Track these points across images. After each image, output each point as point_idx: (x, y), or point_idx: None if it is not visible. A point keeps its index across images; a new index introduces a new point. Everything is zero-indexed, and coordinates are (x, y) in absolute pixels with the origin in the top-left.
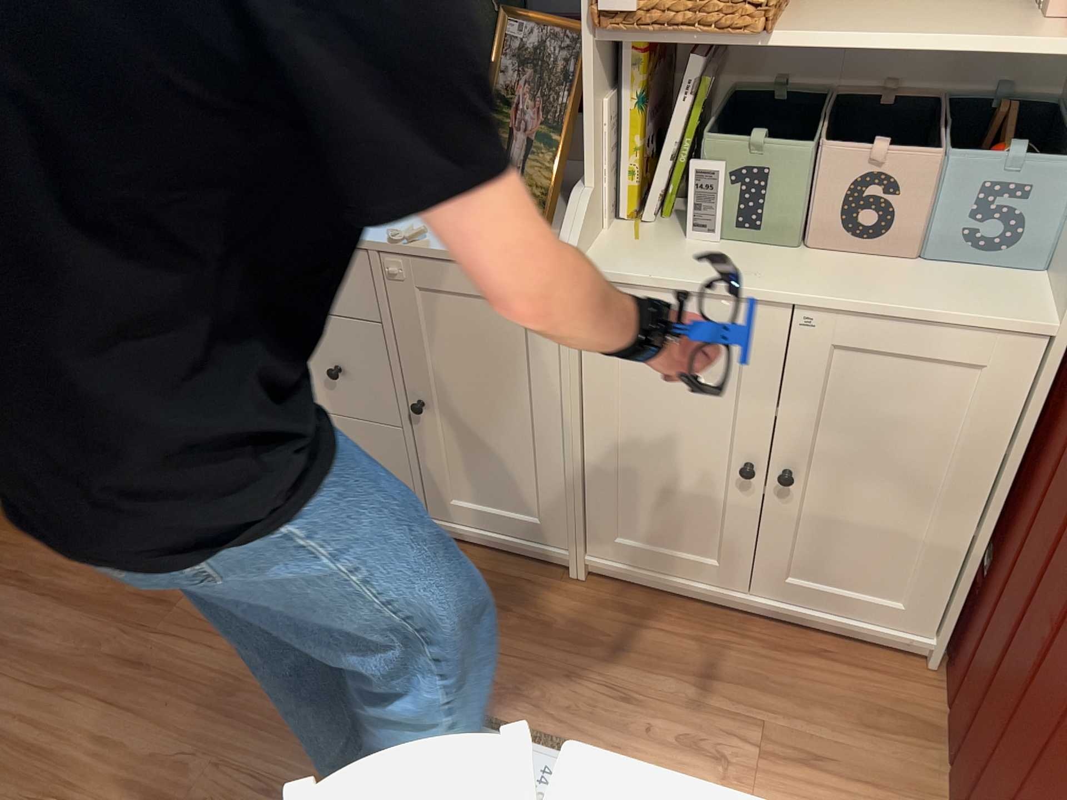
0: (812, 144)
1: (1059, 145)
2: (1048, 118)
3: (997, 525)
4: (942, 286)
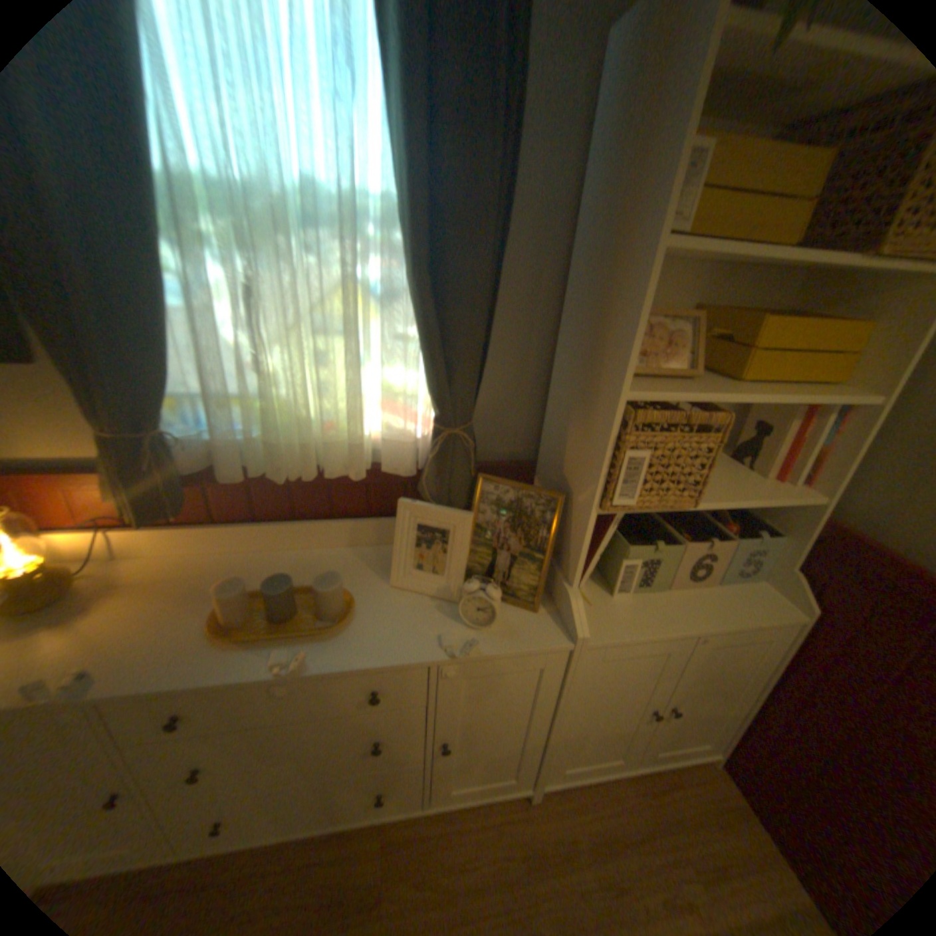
0: (680, 538)
1: (759, 519)
2: None
3: (770, 703)
4: (747, 600)
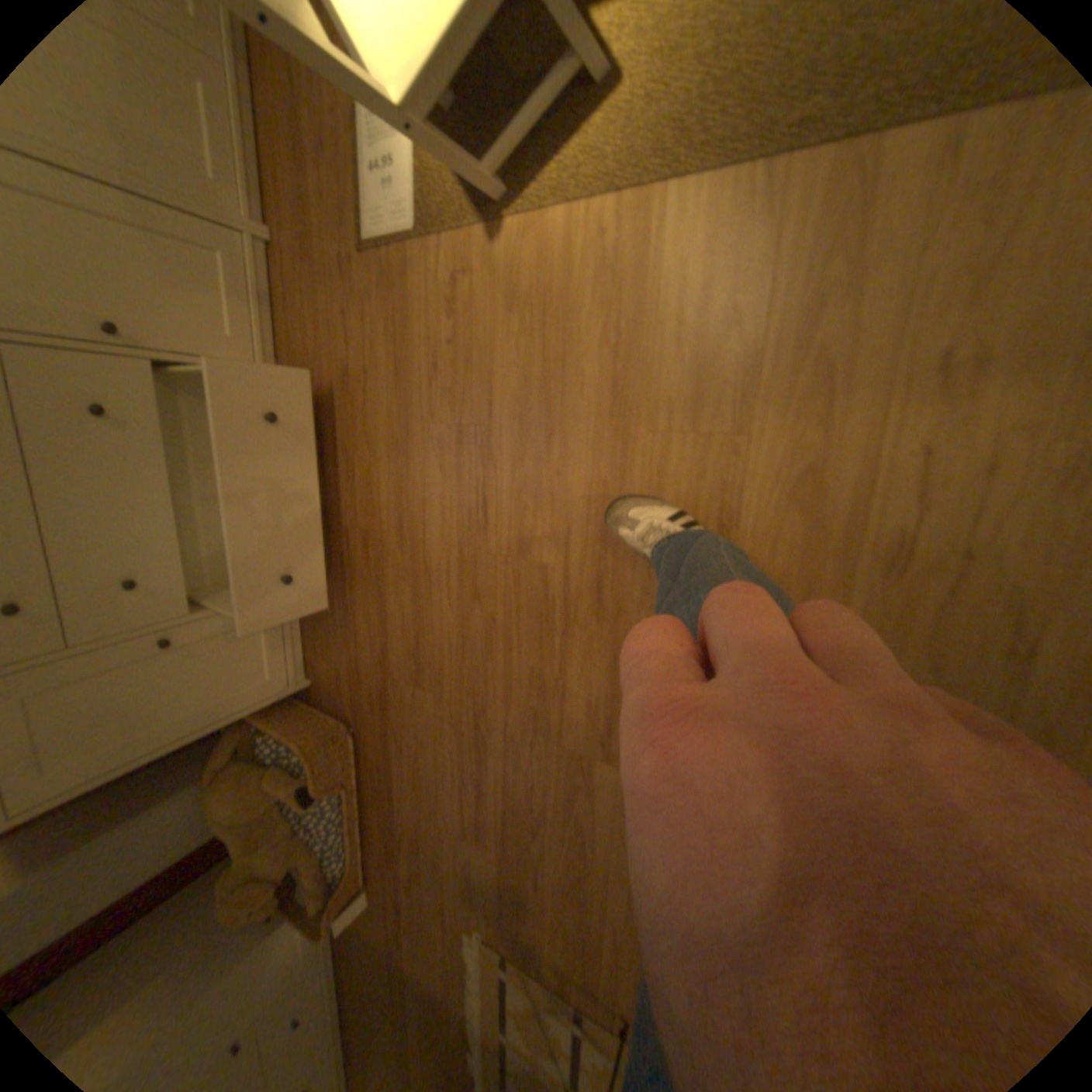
0: None
1: None
2: None
3: None
4: None
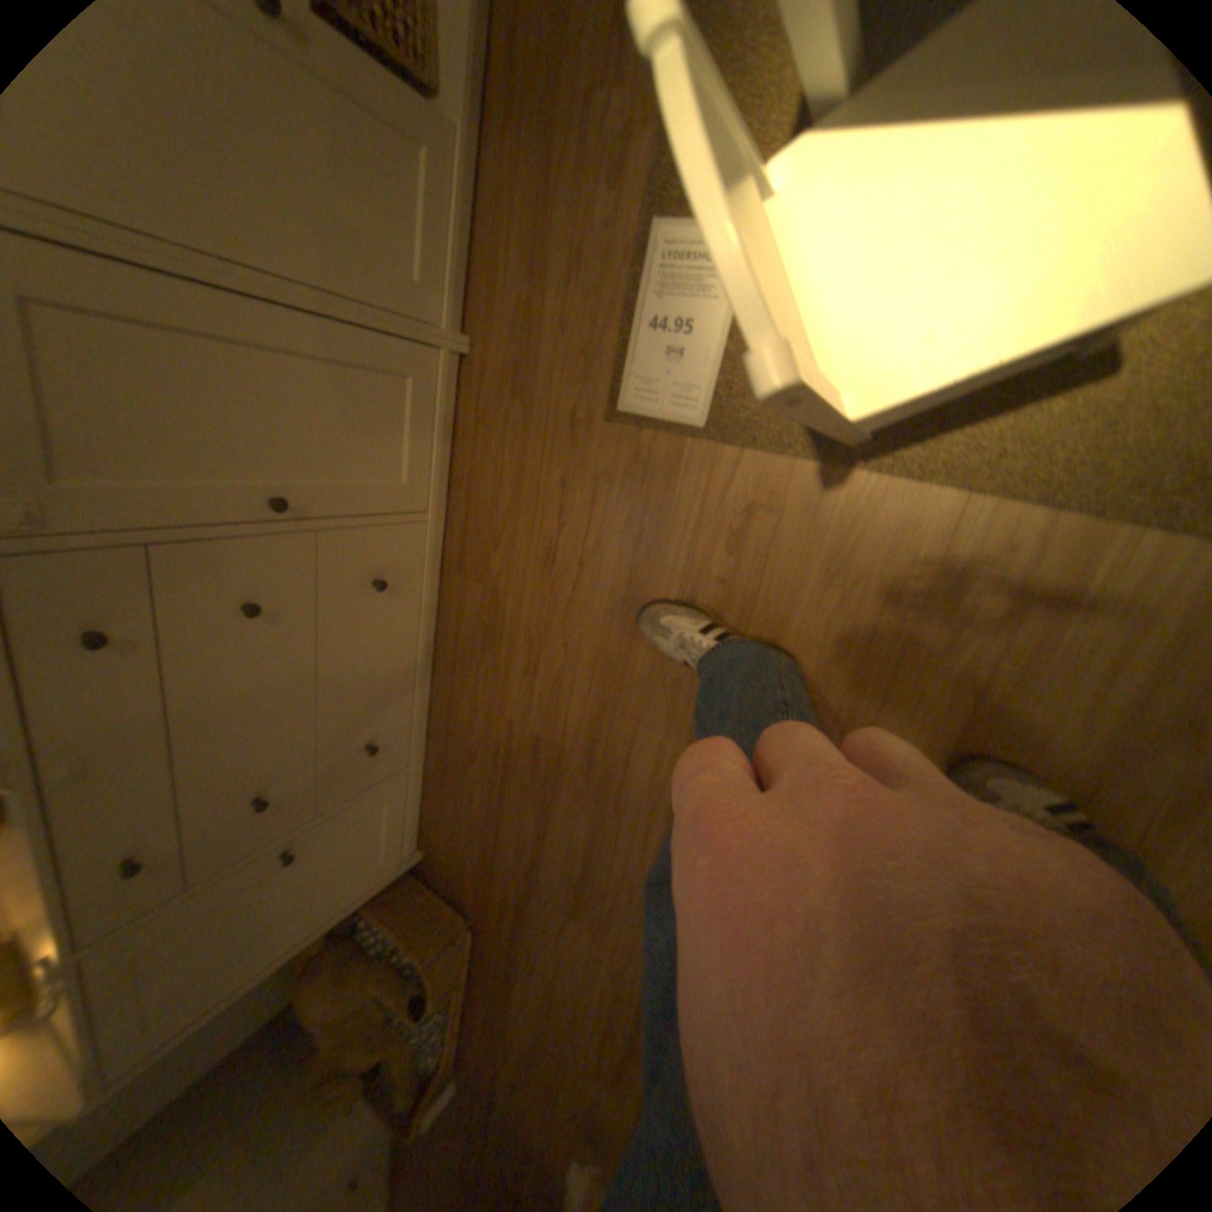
0: None
1: None
2: None
3: None
4: None
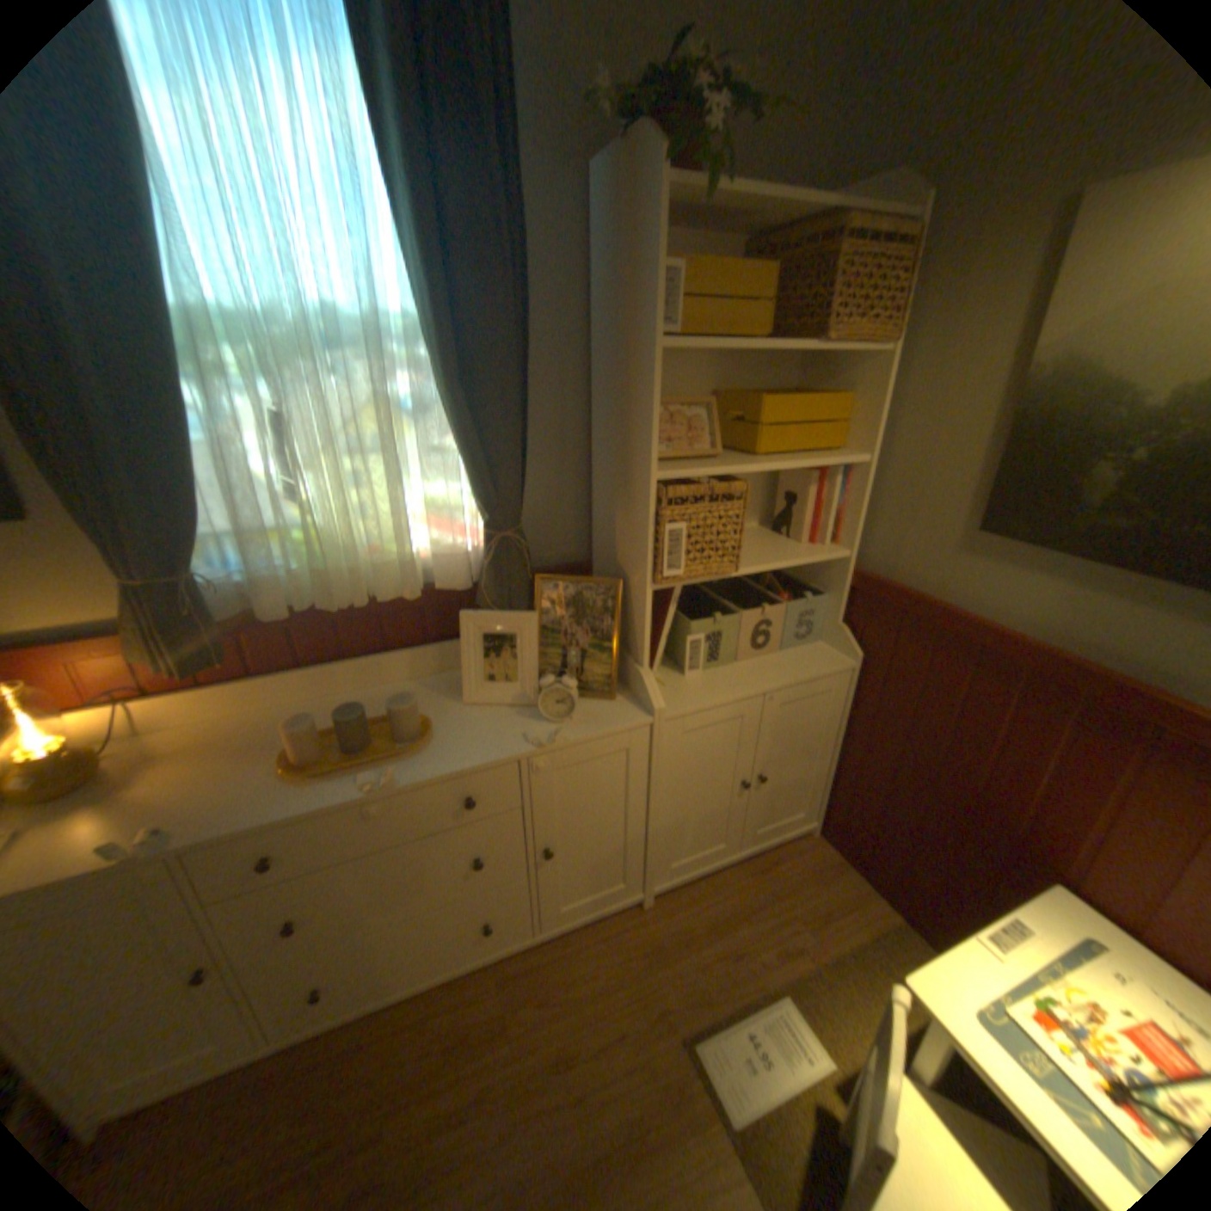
0: (734, 609)
1: (805, 585)
2: (780, 572)
3: (843, 755)
4: (803, 658)
